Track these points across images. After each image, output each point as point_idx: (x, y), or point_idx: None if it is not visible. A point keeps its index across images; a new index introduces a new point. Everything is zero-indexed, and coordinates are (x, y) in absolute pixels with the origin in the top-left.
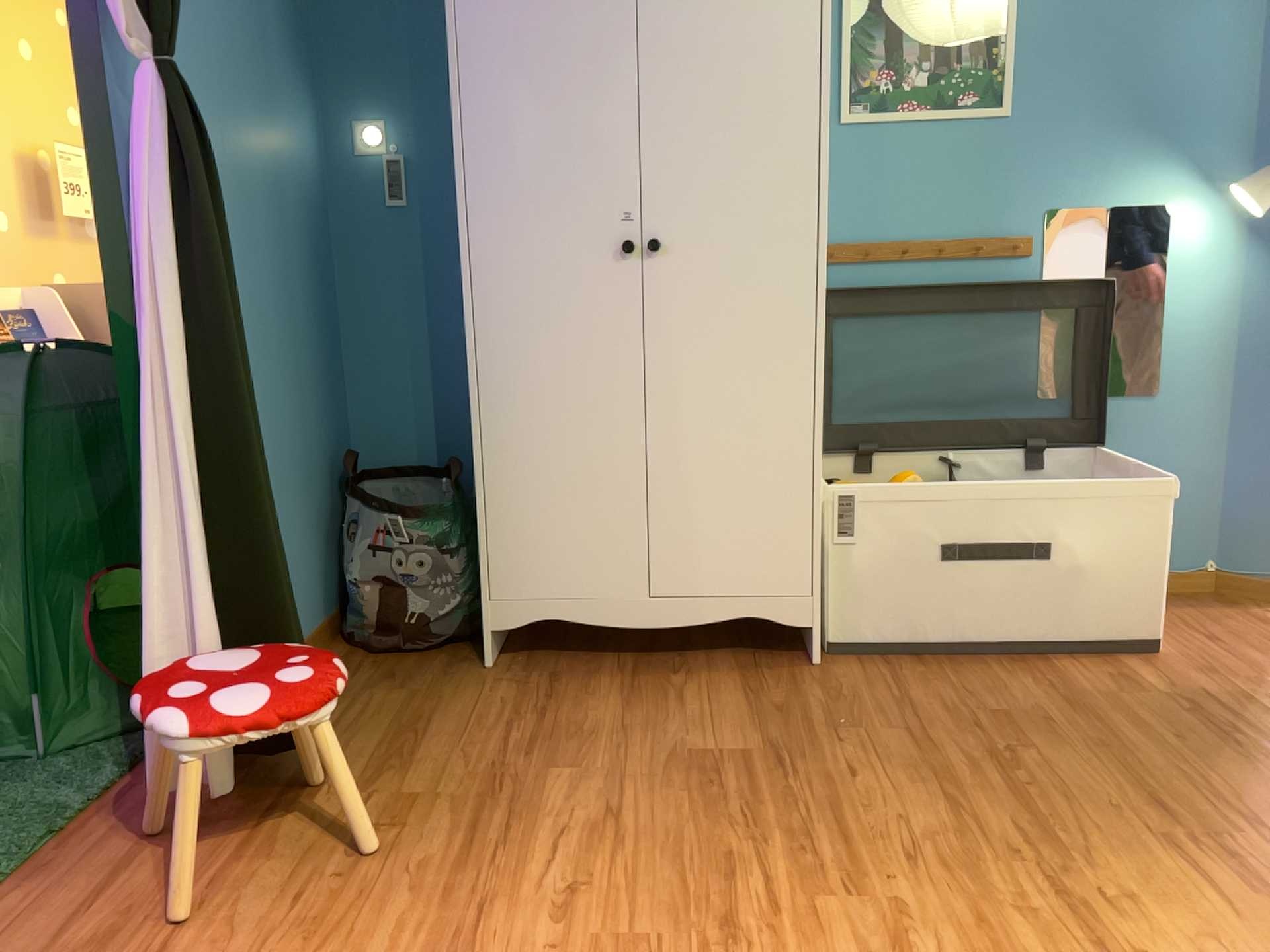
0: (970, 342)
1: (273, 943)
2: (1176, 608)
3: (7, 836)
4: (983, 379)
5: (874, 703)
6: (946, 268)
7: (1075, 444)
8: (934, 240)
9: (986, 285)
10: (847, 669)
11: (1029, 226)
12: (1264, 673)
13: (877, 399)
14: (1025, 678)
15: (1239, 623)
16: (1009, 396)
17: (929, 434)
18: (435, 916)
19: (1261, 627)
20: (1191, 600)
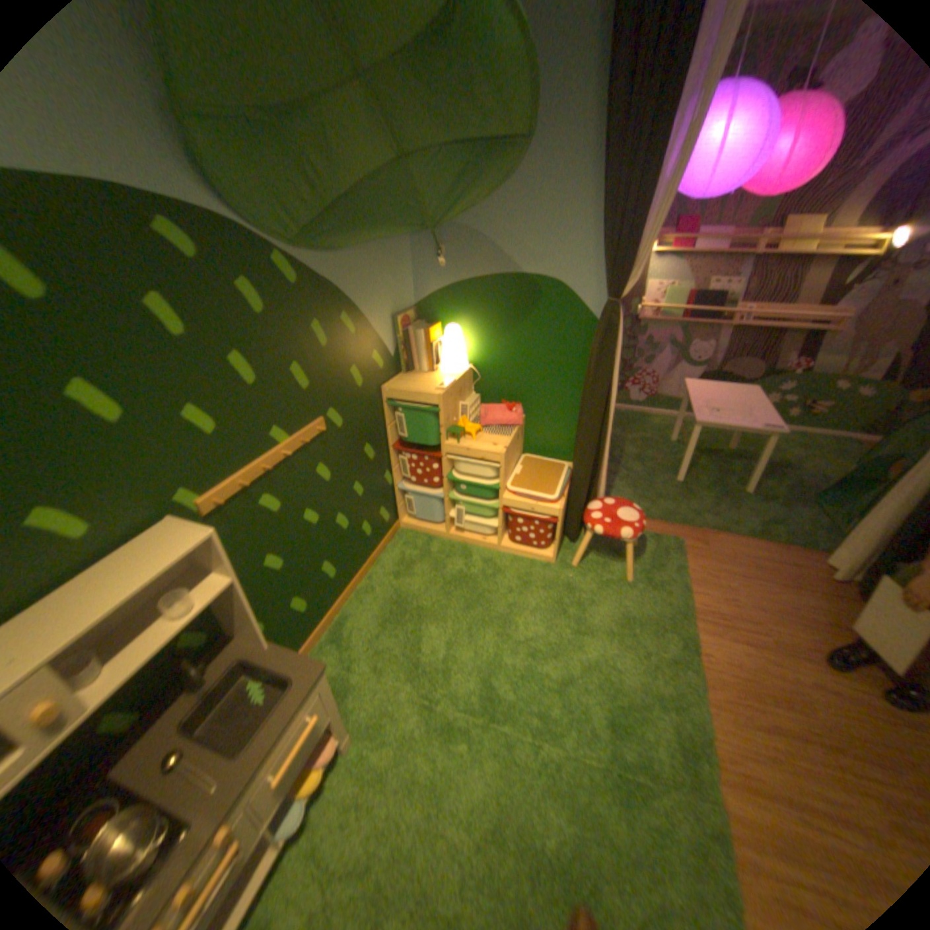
0: None
1: (772, 607)
2: None
3: (794, 540)
4: None
5: None
6: None
7: None
8: None
9: None
10: None
11: None
12: None
13: None
14: None
15: None
16: None
17: None
18: (802, 650)
19: None
20: None
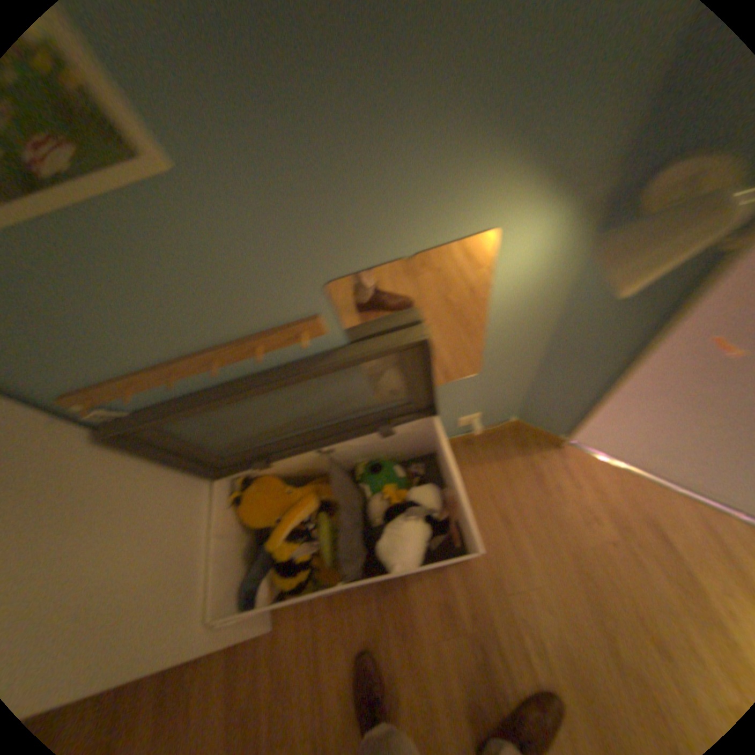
0: (302, 394)
1: None
2: (488, 463)
3: None
4: (327, 405)
5: (298, 690)
6: (236, 362)
7: (415, 414)
8: (199, 347)
9: (291, 359)
10: (286, 629)
11: (311, 301)
12: (530, 579)
13: (246, 437)
14: (388, 620)
15: (523, 482)
16: (354, 406)
17: (301, 436)
18: None
19: (536, 489)
20: (498, 443)
